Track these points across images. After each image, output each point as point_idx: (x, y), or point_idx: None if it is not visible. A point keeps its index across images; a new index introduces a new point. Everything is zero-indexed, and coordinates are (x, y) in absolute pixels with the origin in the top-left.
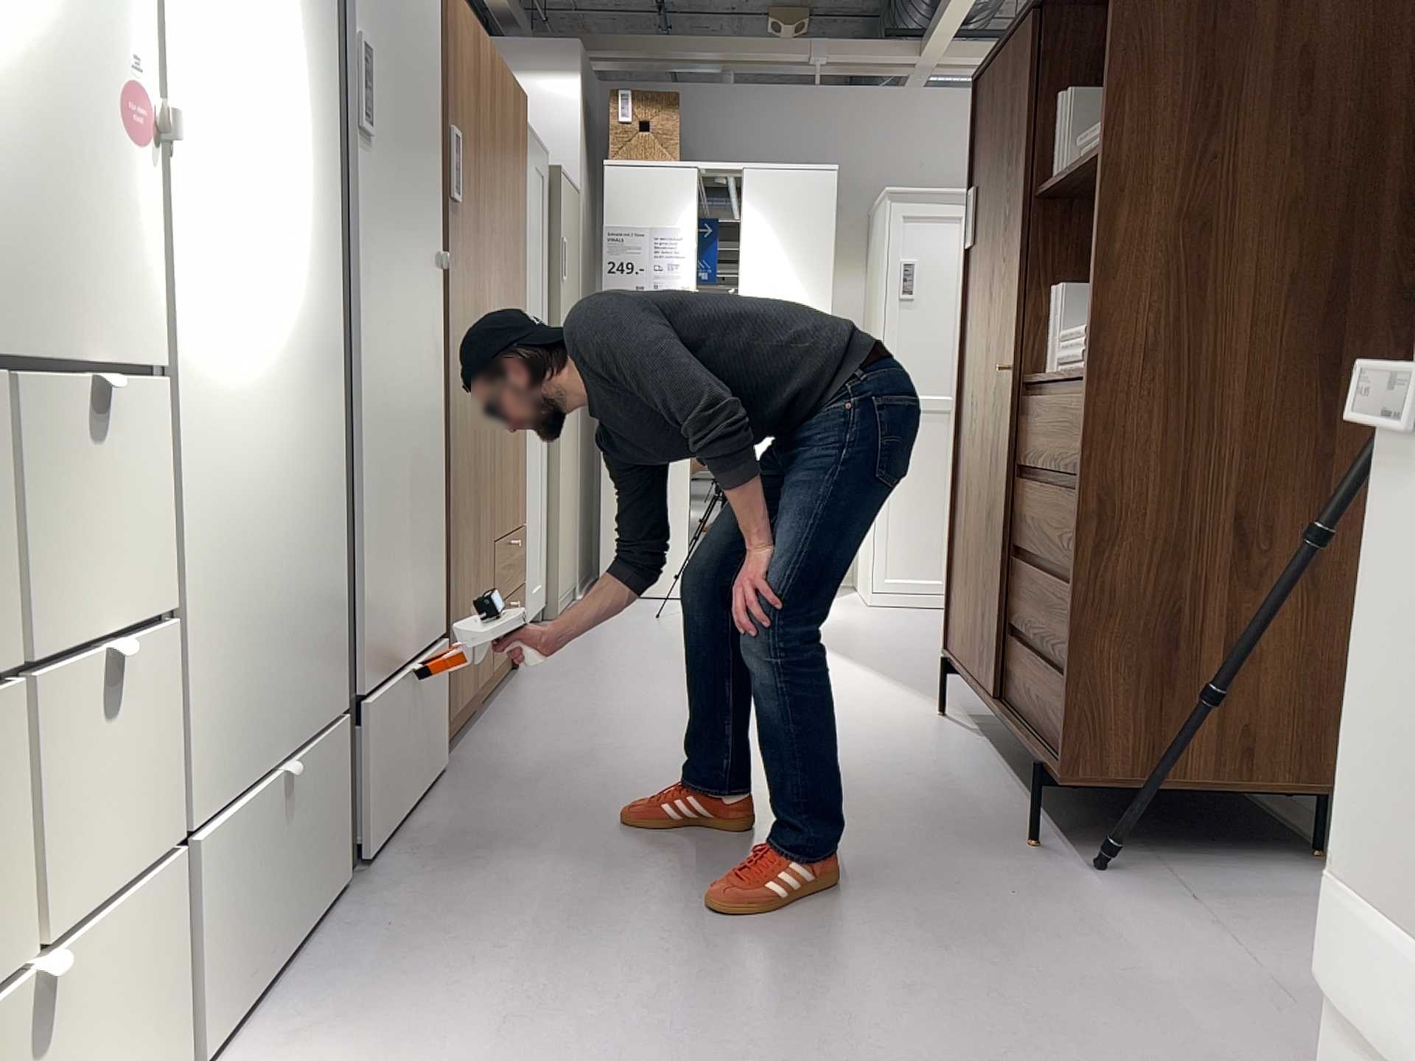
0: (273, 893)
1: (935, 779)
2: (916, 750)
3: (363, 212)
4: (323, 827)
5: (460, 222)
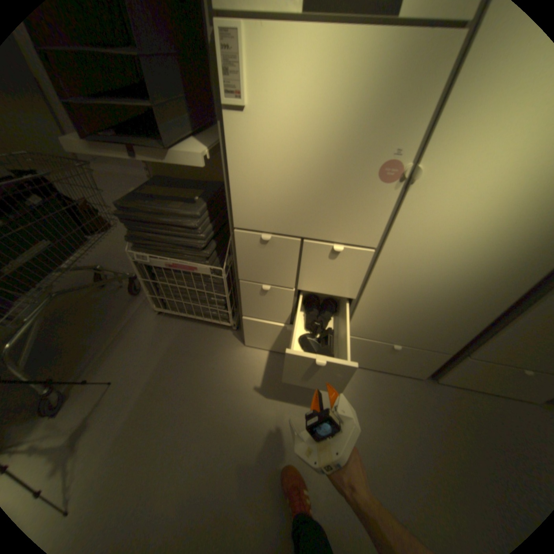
0: (379, 360)
1: None
2: None
3: None
4: (418, 366)
5: None
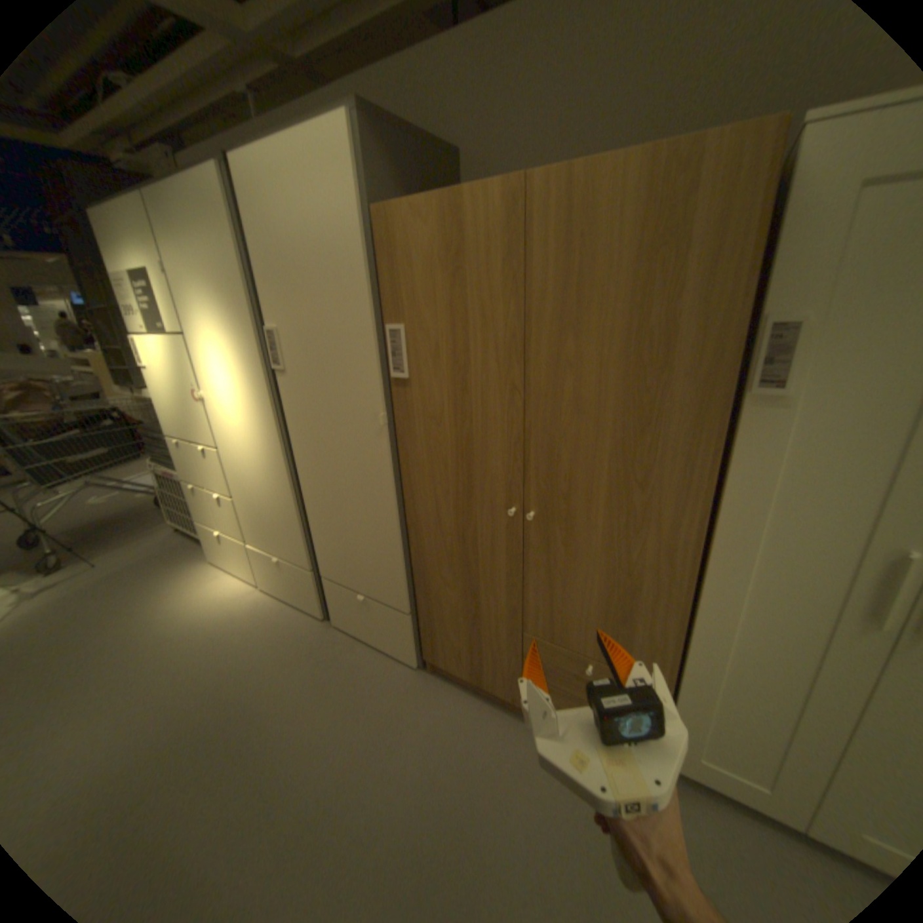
0: (279, 582)
1: None
2: None
3: (289, 403)
4: (303, 591)
5: (418, 390)
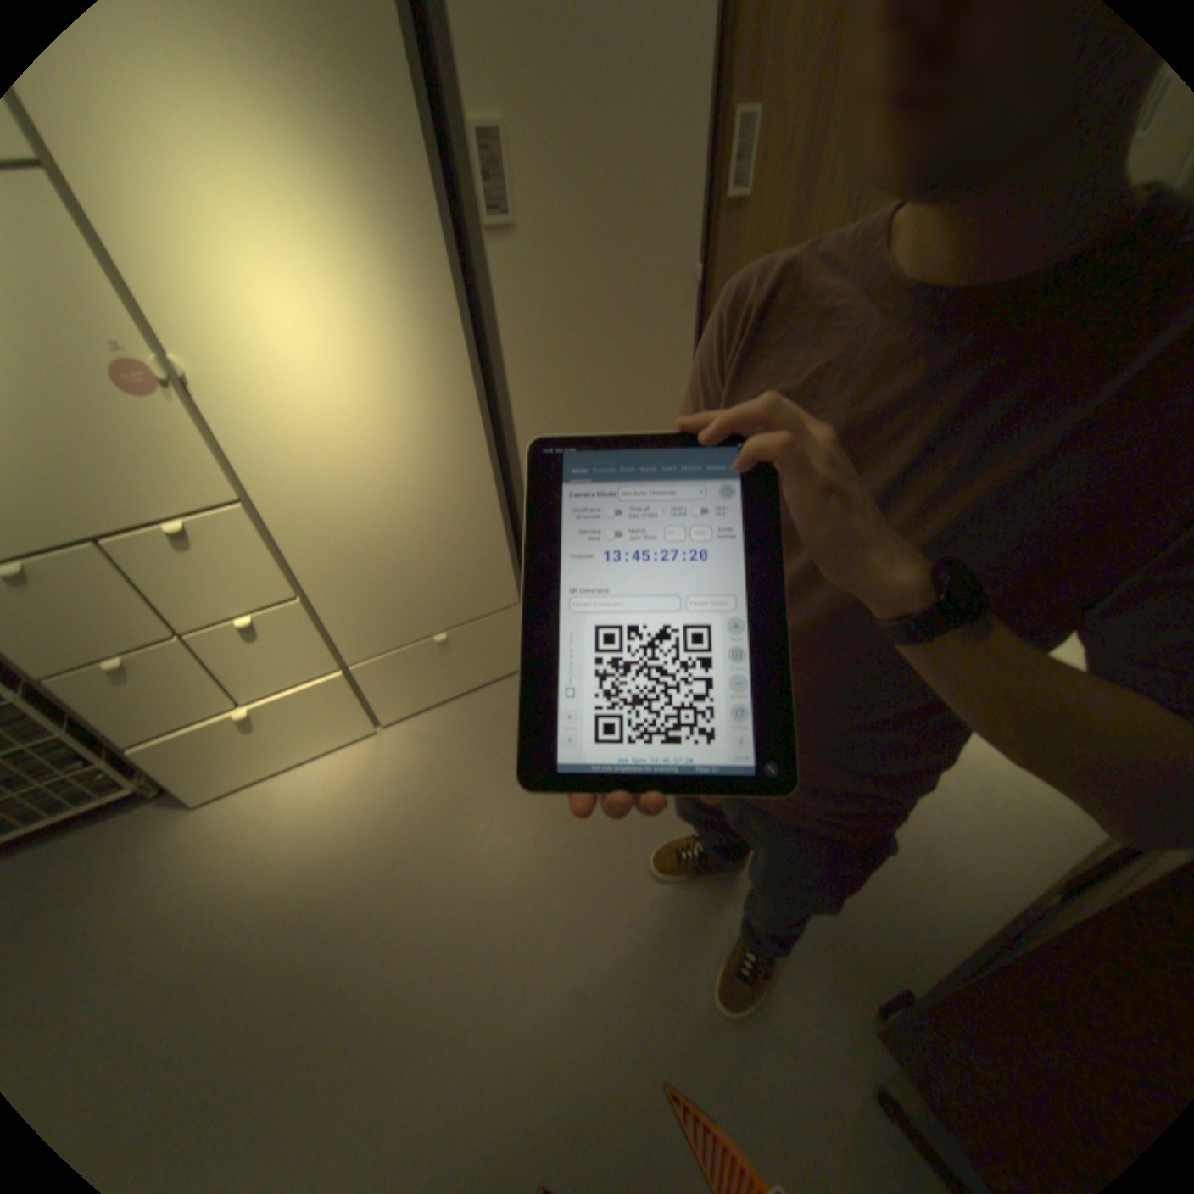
0: (441, 676)
1: (947, 870)
2: (996, 827)
3: (511, 299)
4: (498, 650)
5: (755, 214)
